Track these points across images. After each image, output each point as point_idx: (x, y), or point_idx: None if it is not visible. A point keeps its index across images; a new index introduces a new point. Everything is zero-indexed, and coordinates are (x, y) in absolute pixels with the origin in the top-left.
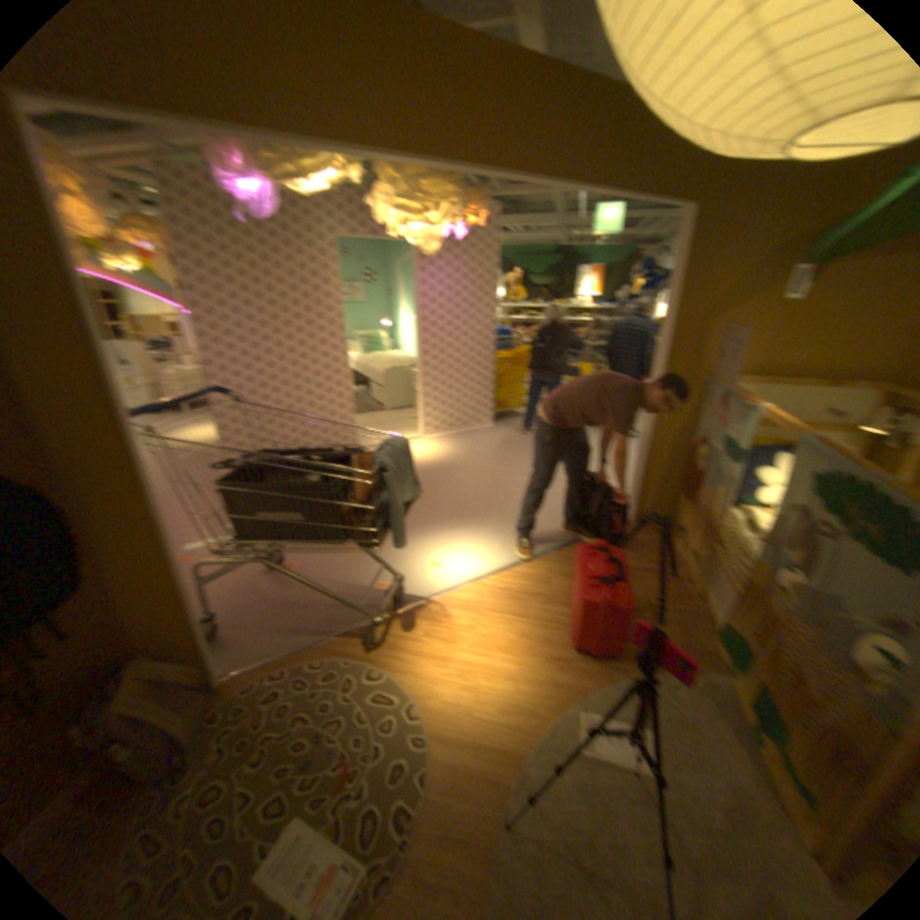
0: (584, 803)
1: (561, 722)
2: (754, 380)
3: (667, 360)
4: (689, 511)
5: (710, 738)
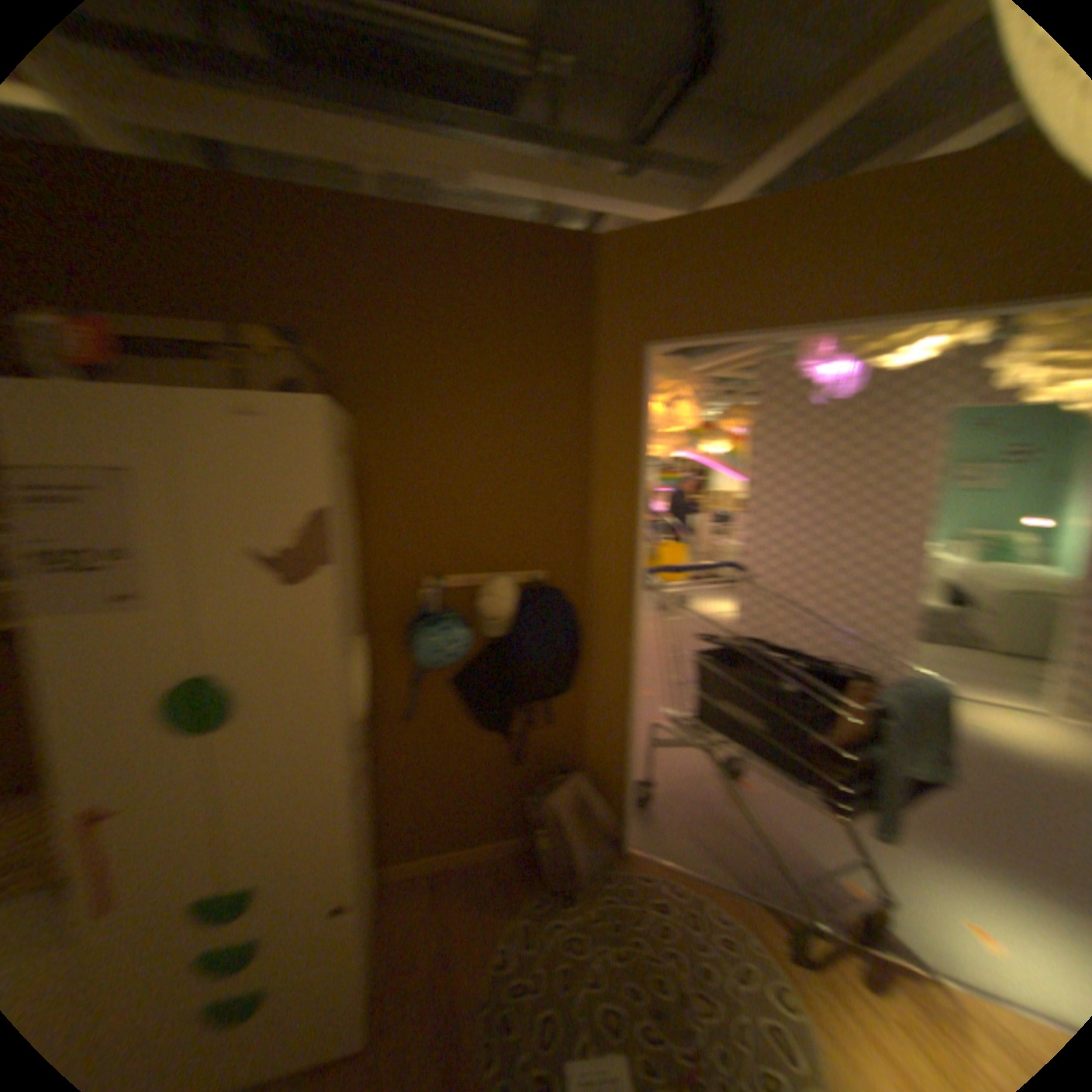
0: None
1: None
2: None
3: None
4: None
5: None
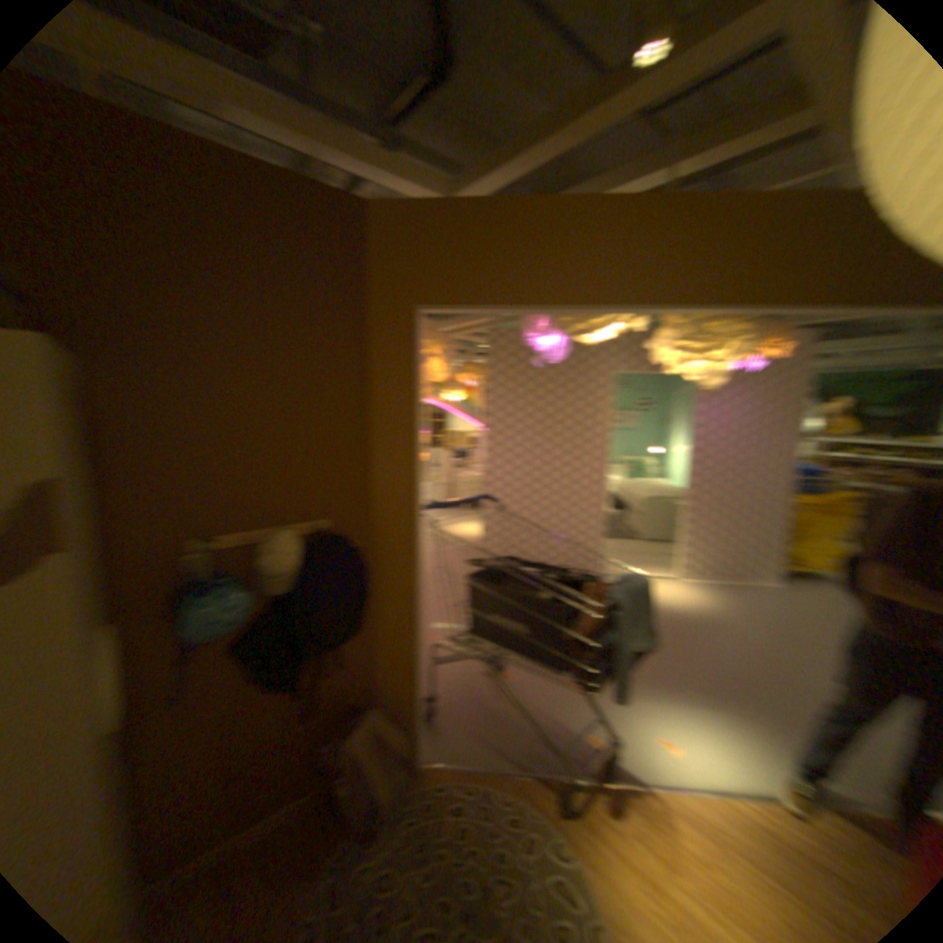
0: None
1: None
2: None
3: None
4: None
5: None
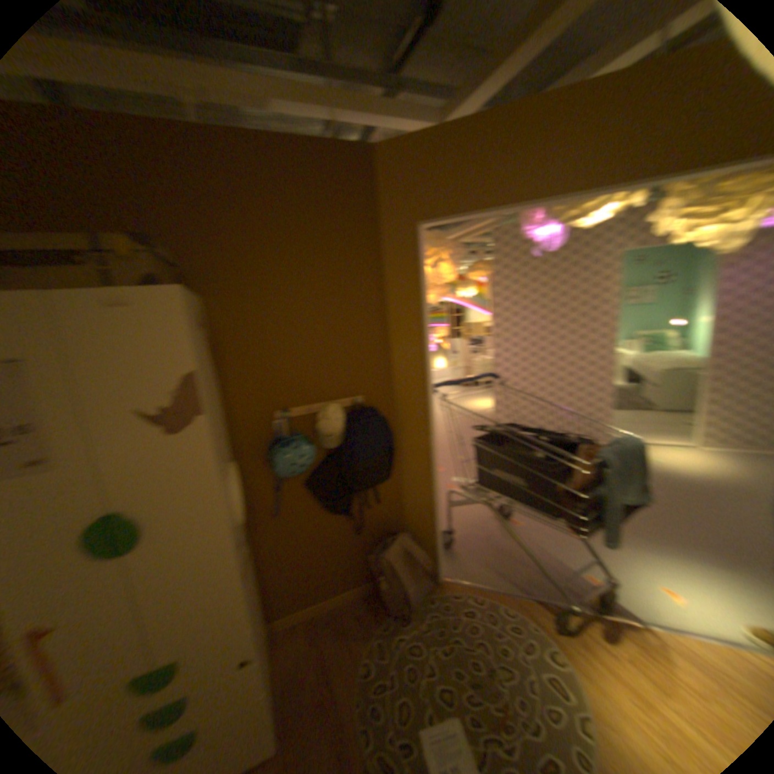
0: None
1: None
2: None
3: None
4: None
5: None
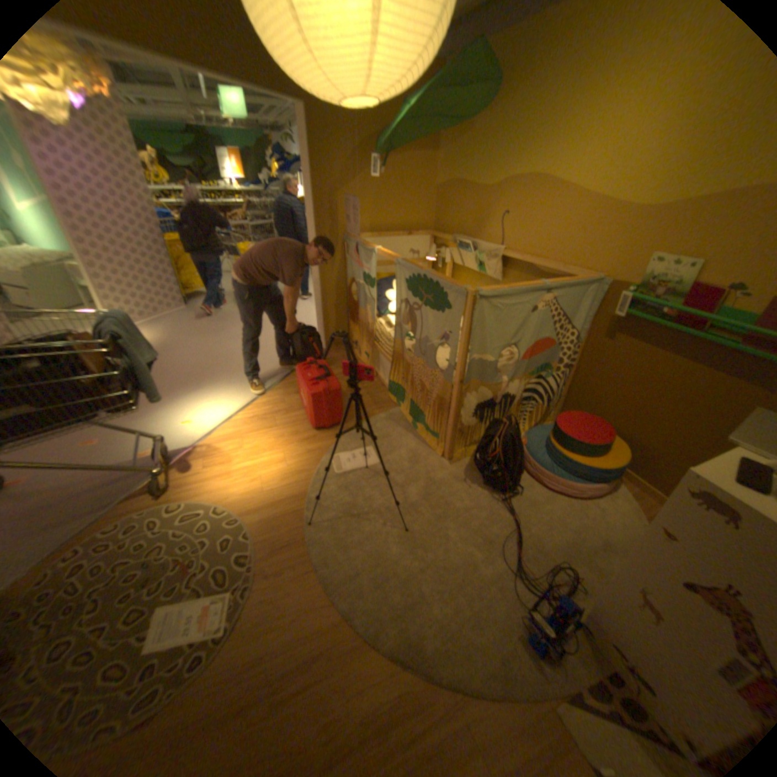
0: (346, 492)
1: (321, 467)
2: (370, 236)
3: (317, 227)
4: (357, 330)
5: (395, 437)
